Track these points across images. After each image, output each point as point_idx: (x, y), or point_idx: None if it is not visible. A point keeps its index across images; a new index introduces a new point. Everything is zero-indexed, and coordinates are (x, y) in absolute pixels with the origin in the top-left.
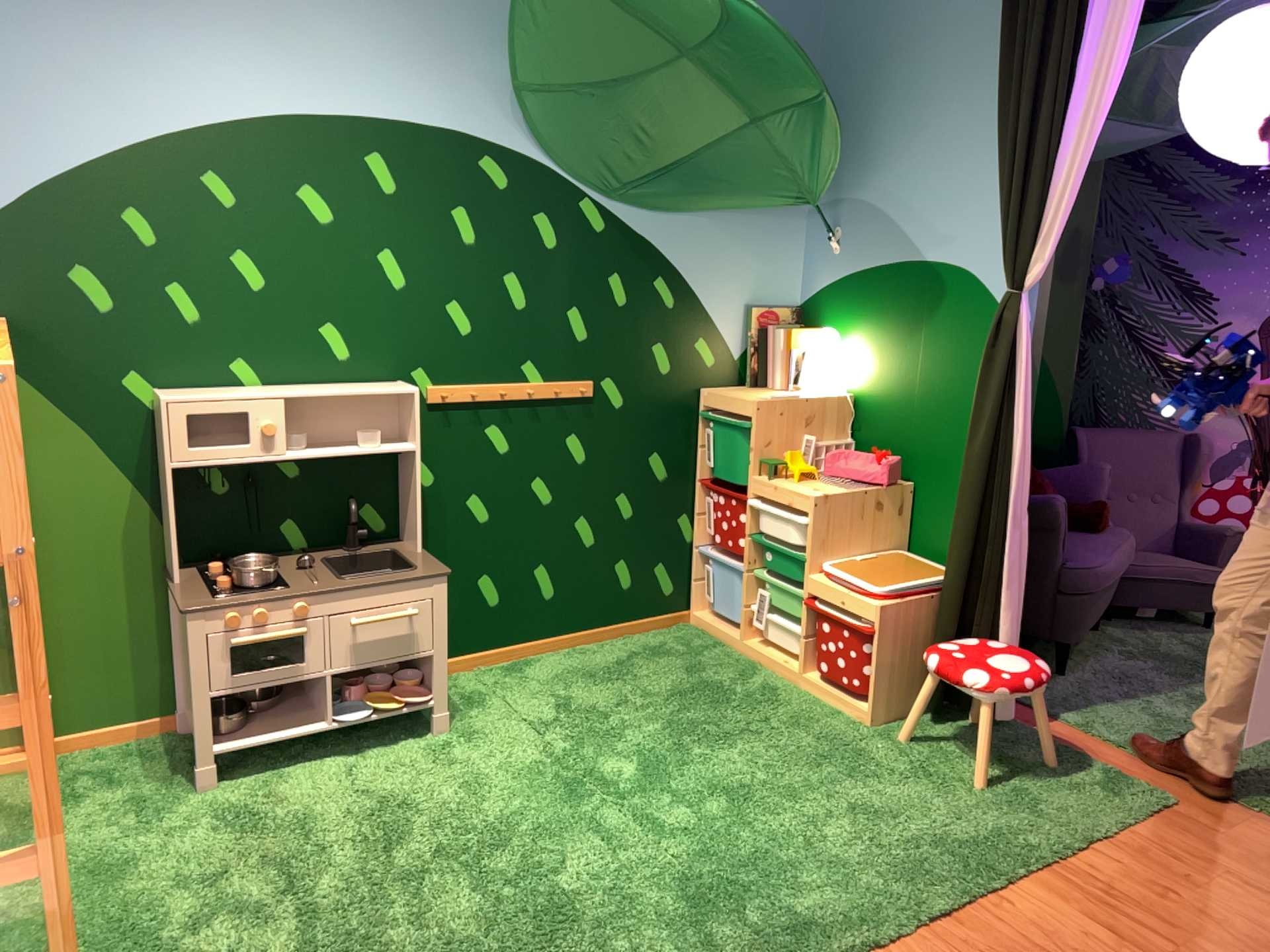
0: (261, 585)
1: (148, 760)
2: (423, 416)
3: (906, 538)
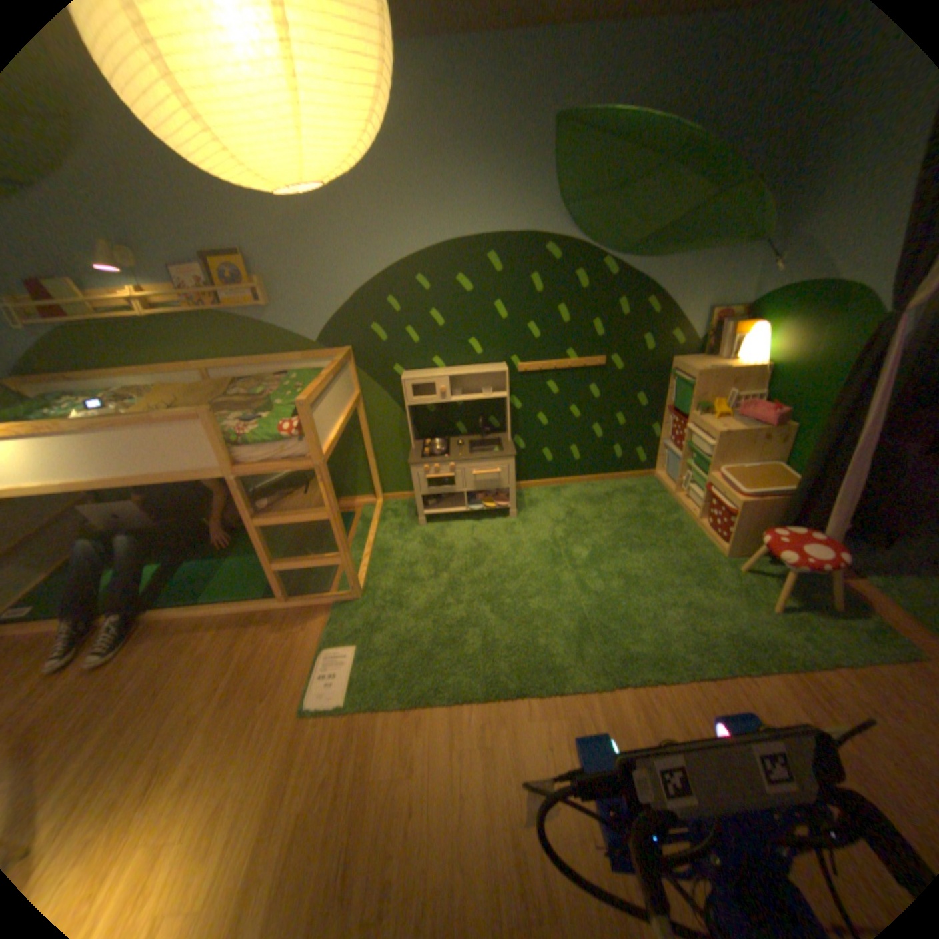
0: (435, 456)
1: (405, 511)
2: (513, 379)
3: (791, 458)
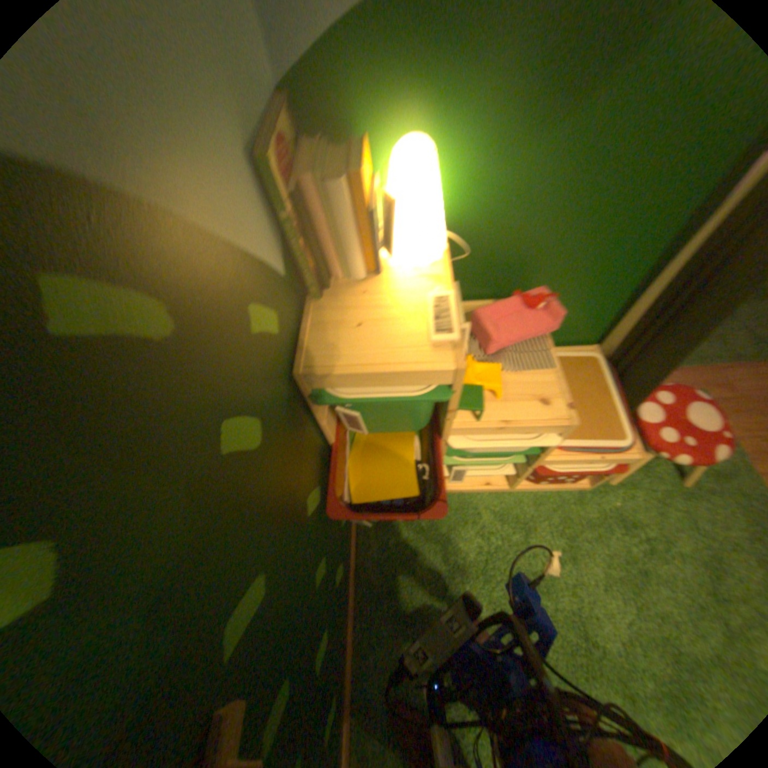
0: None
1: None
2: None
3: None
